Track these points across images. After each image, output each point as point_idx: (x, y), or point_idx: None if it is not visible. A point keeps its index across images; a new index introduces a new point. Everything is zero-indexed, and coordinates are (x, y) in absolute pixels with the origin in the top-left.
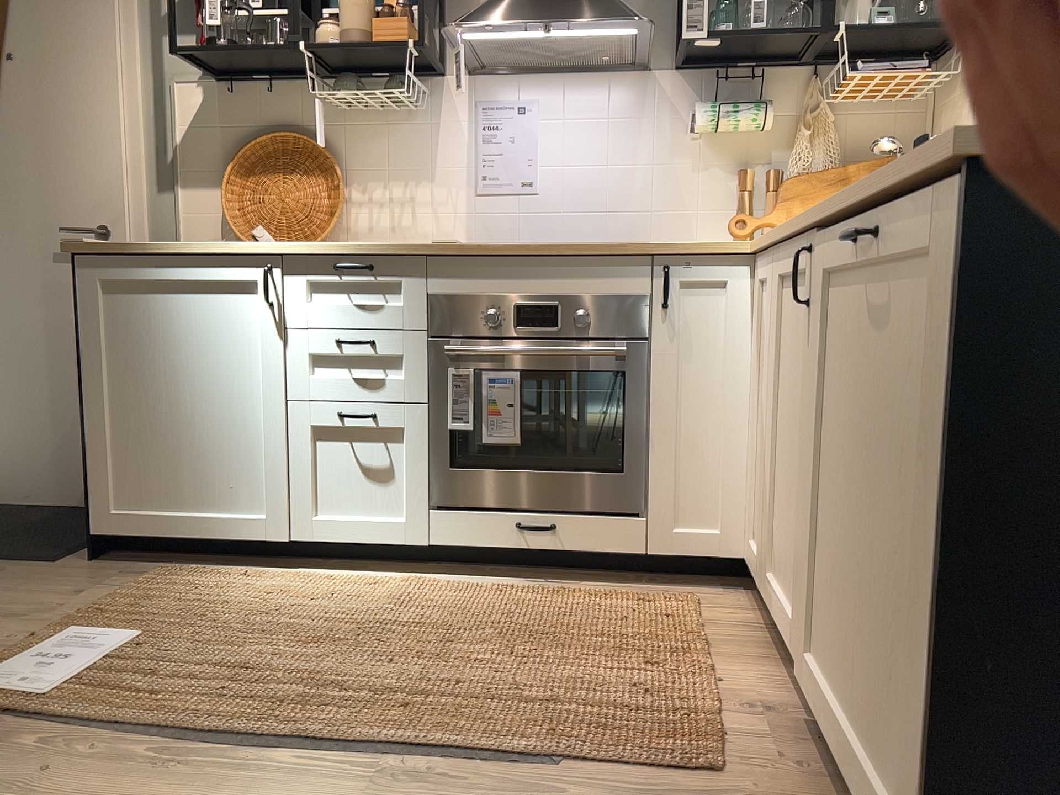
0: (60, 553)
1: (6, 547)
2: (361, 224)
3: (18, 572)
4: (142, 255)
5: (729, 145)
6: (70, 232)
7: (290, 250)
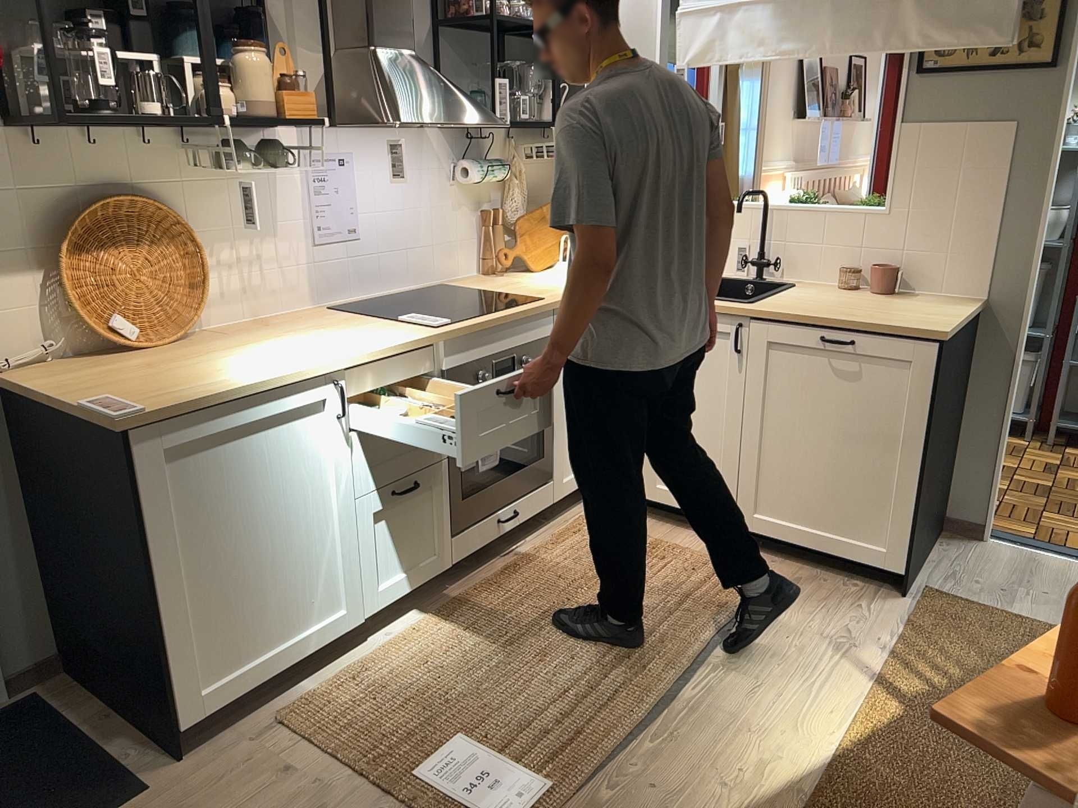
0: (117, 782)
1: None
2: (215, 291)
3: None
4: (215, 406)
5: (471, 188)
6: None
7: (355, 362)
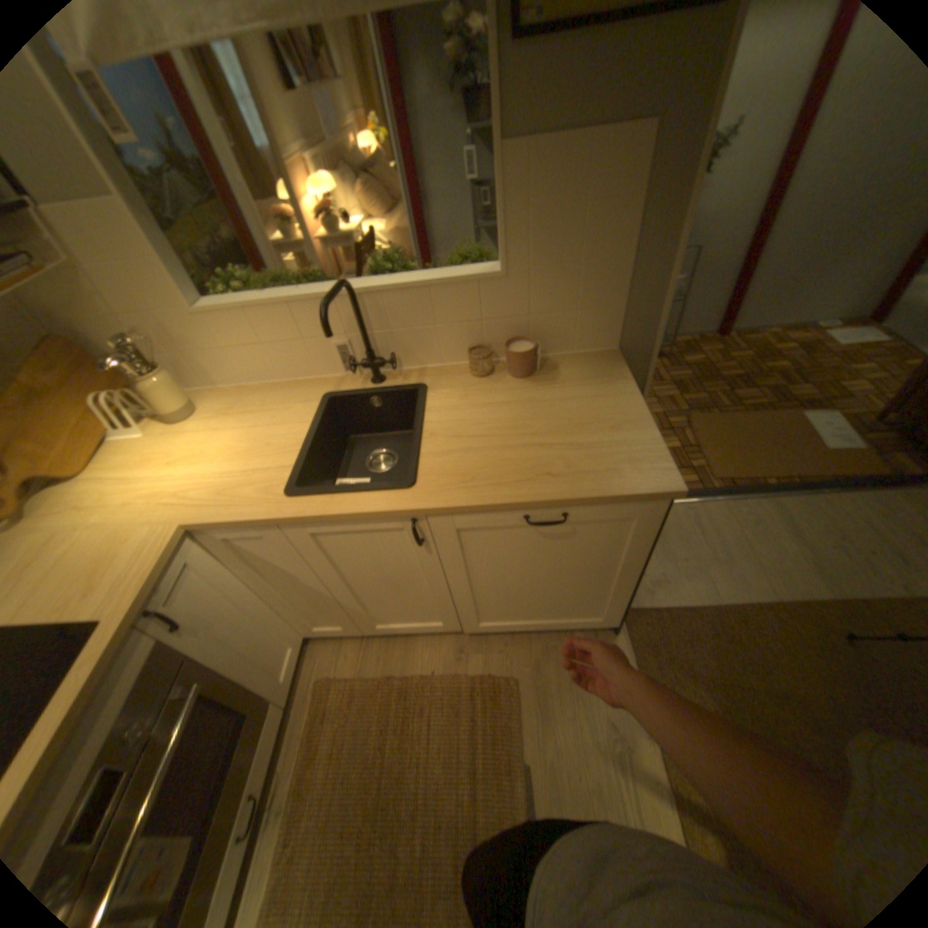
0: None
1: None
2: None
3: None
4: None
5: None
6: None
7: None
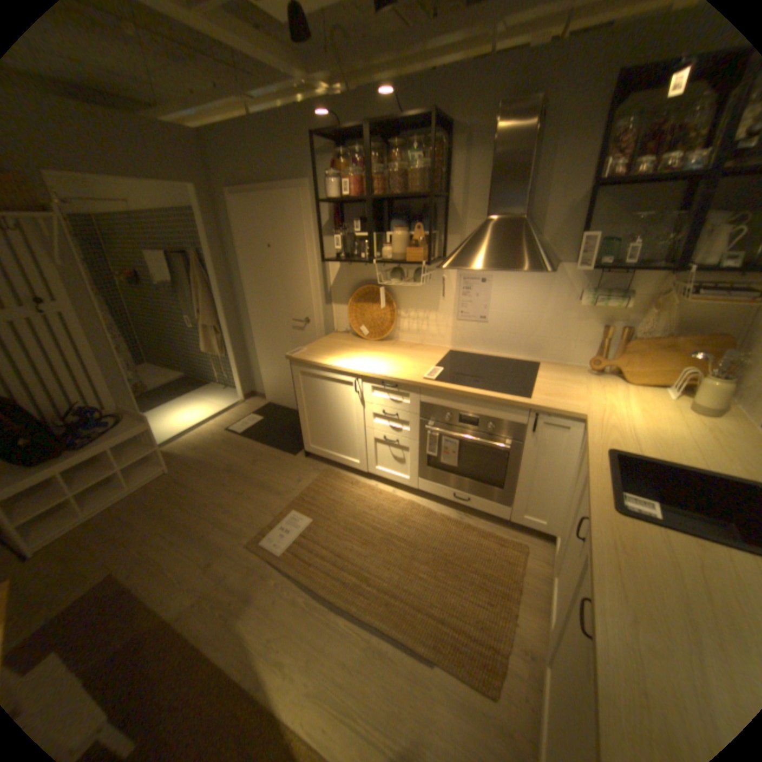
0: (297, 448)
1: (282, 440)
2: (405, 326)
3: (284, 459)
4: (311, 365)
5: (604, 308)
6: (295, 321)
7: (364, 374)
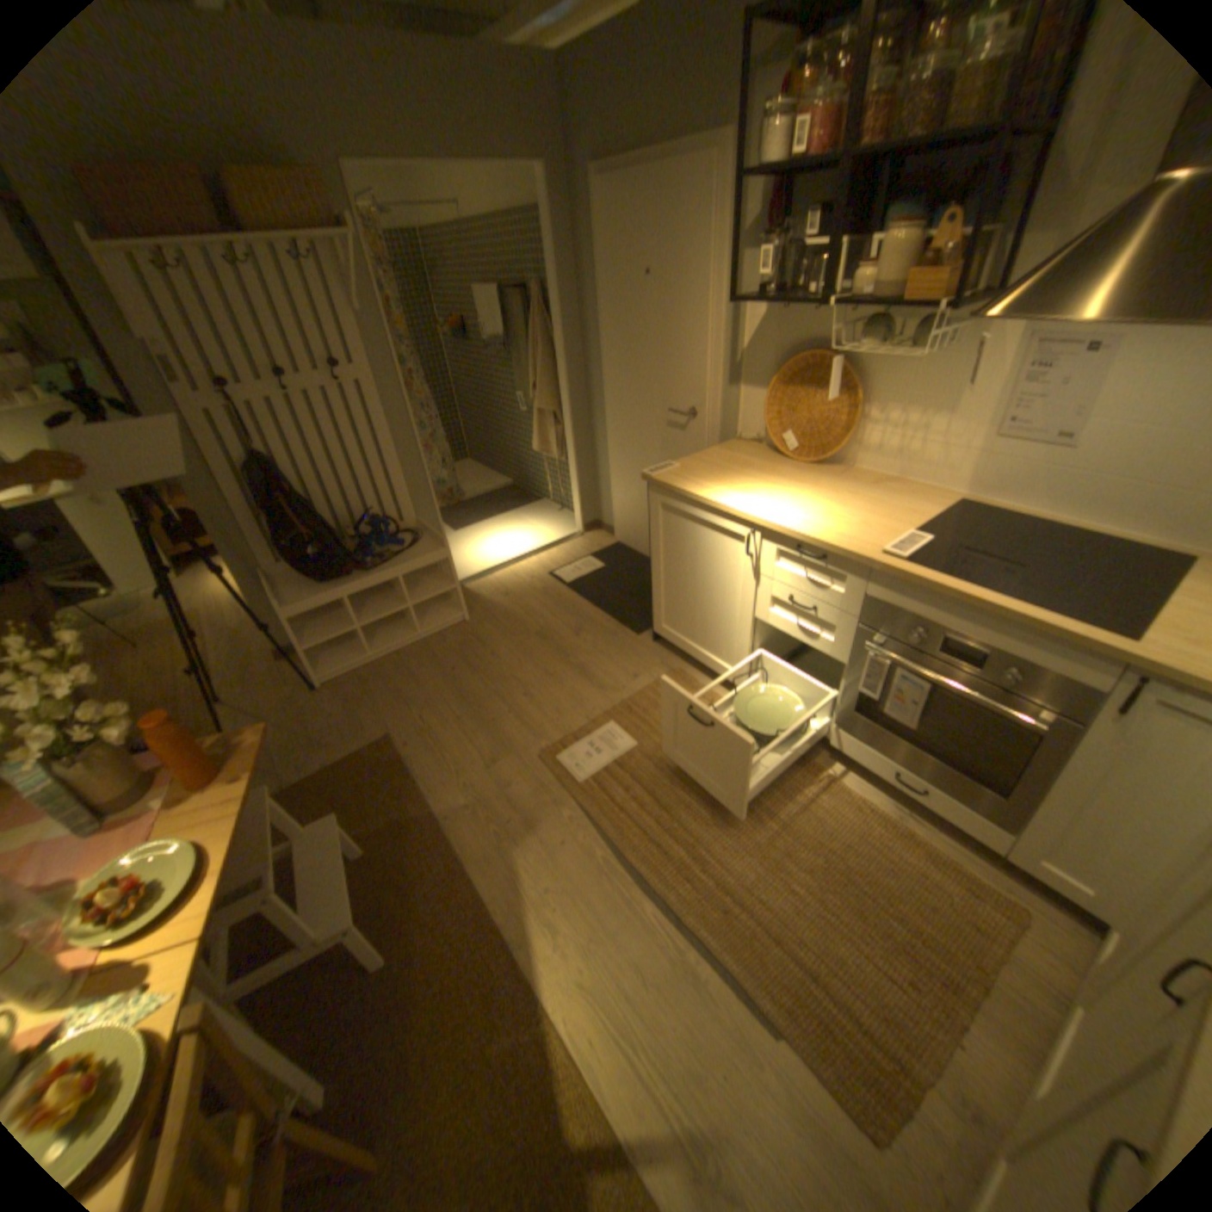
0: (644, 625)
1: (625, 607)
2: (874, 440)
3: (621, 637)
4: (680, 495)
5: None
6: (672, 413)
7: (768, 525)
